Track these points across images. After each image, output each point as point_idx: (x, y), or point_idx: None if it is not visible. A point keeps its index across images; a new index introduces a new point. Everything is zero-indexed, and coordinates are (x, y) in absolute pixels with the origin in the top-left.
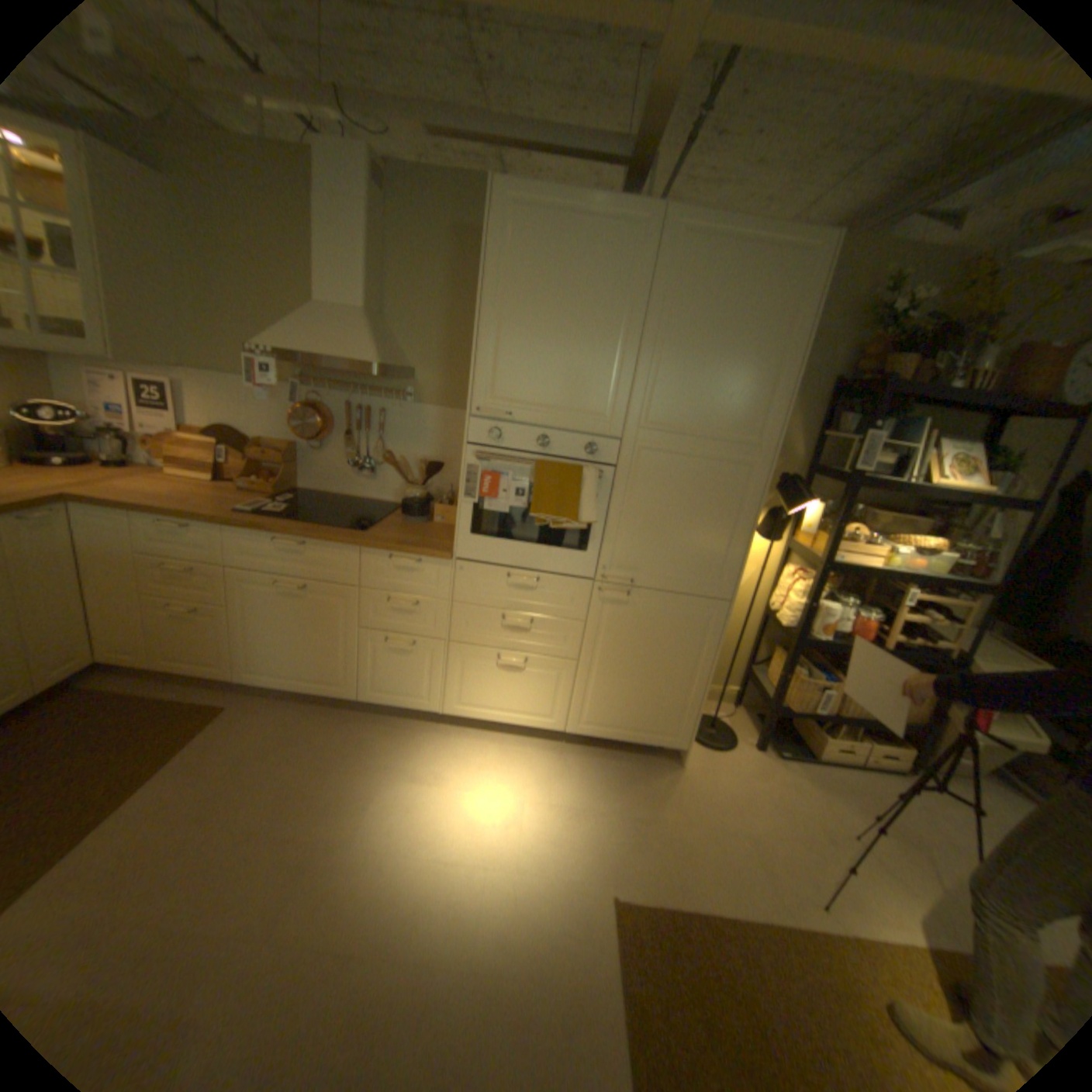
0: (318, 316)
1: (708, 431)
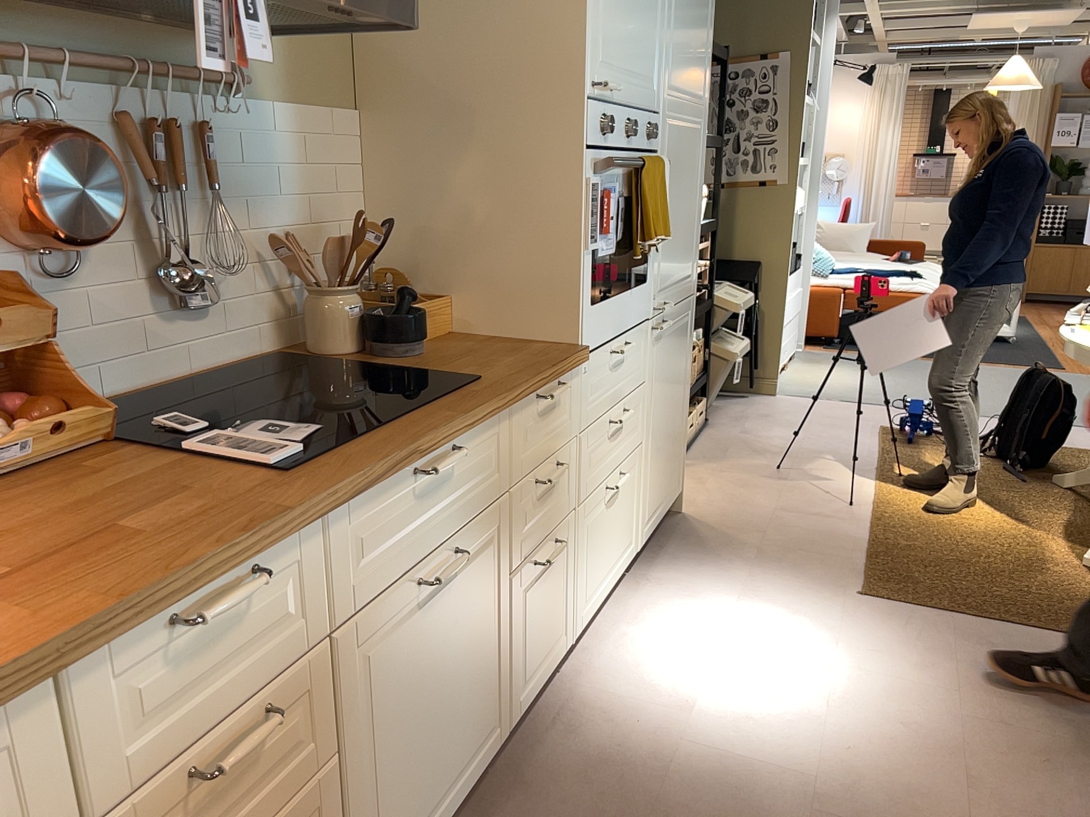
0: None
1: (690, 94)
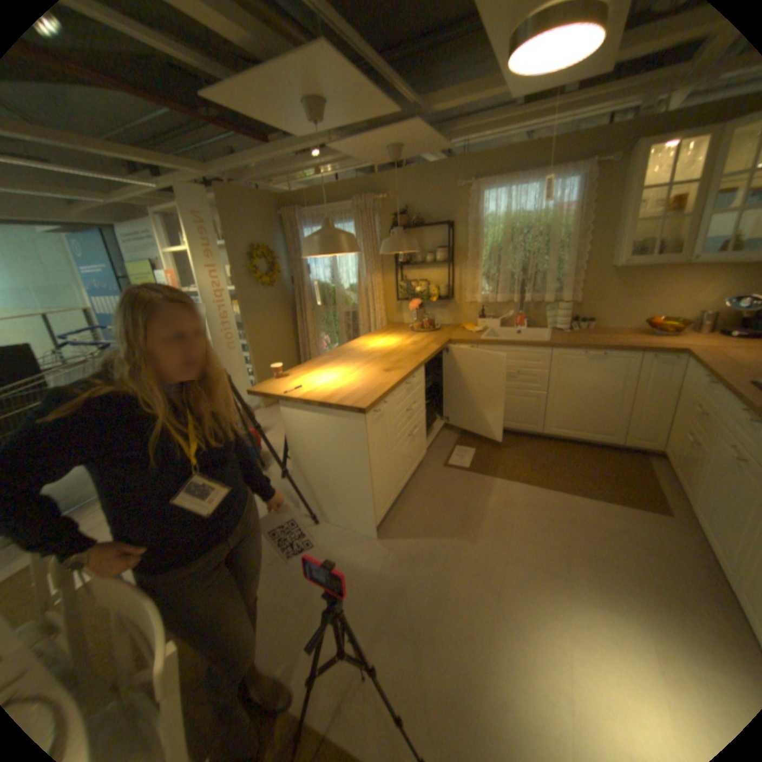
0: None
1: None
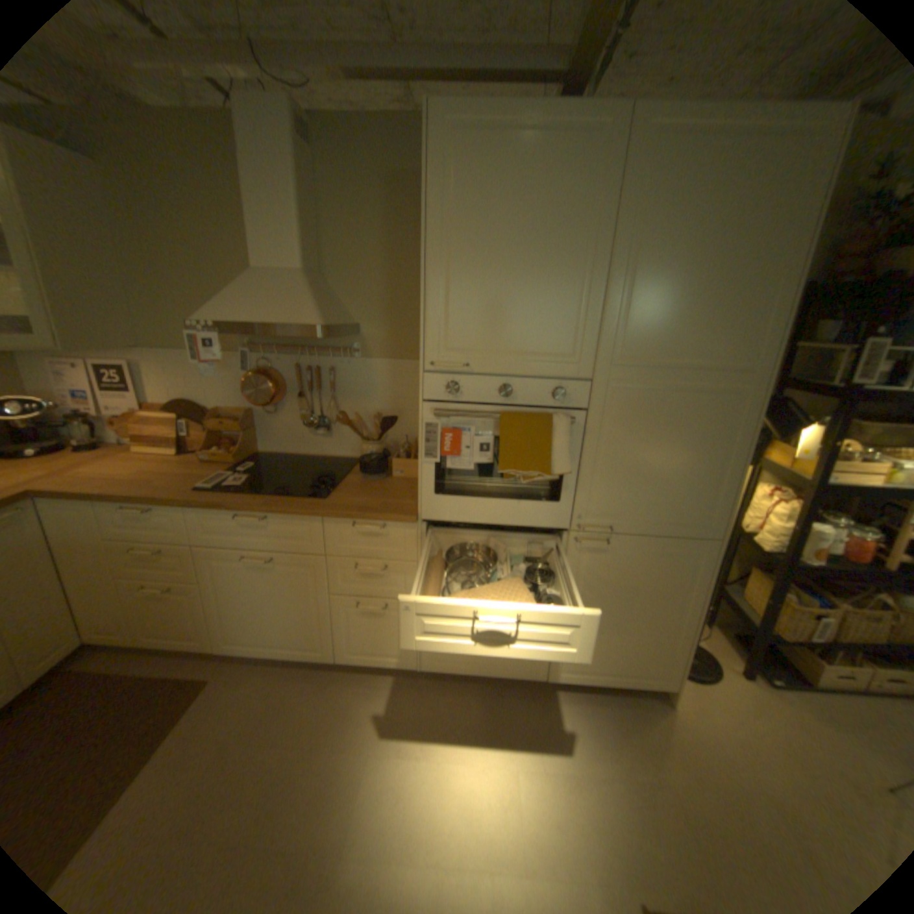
0: (257, 282)
1: (692, 360)
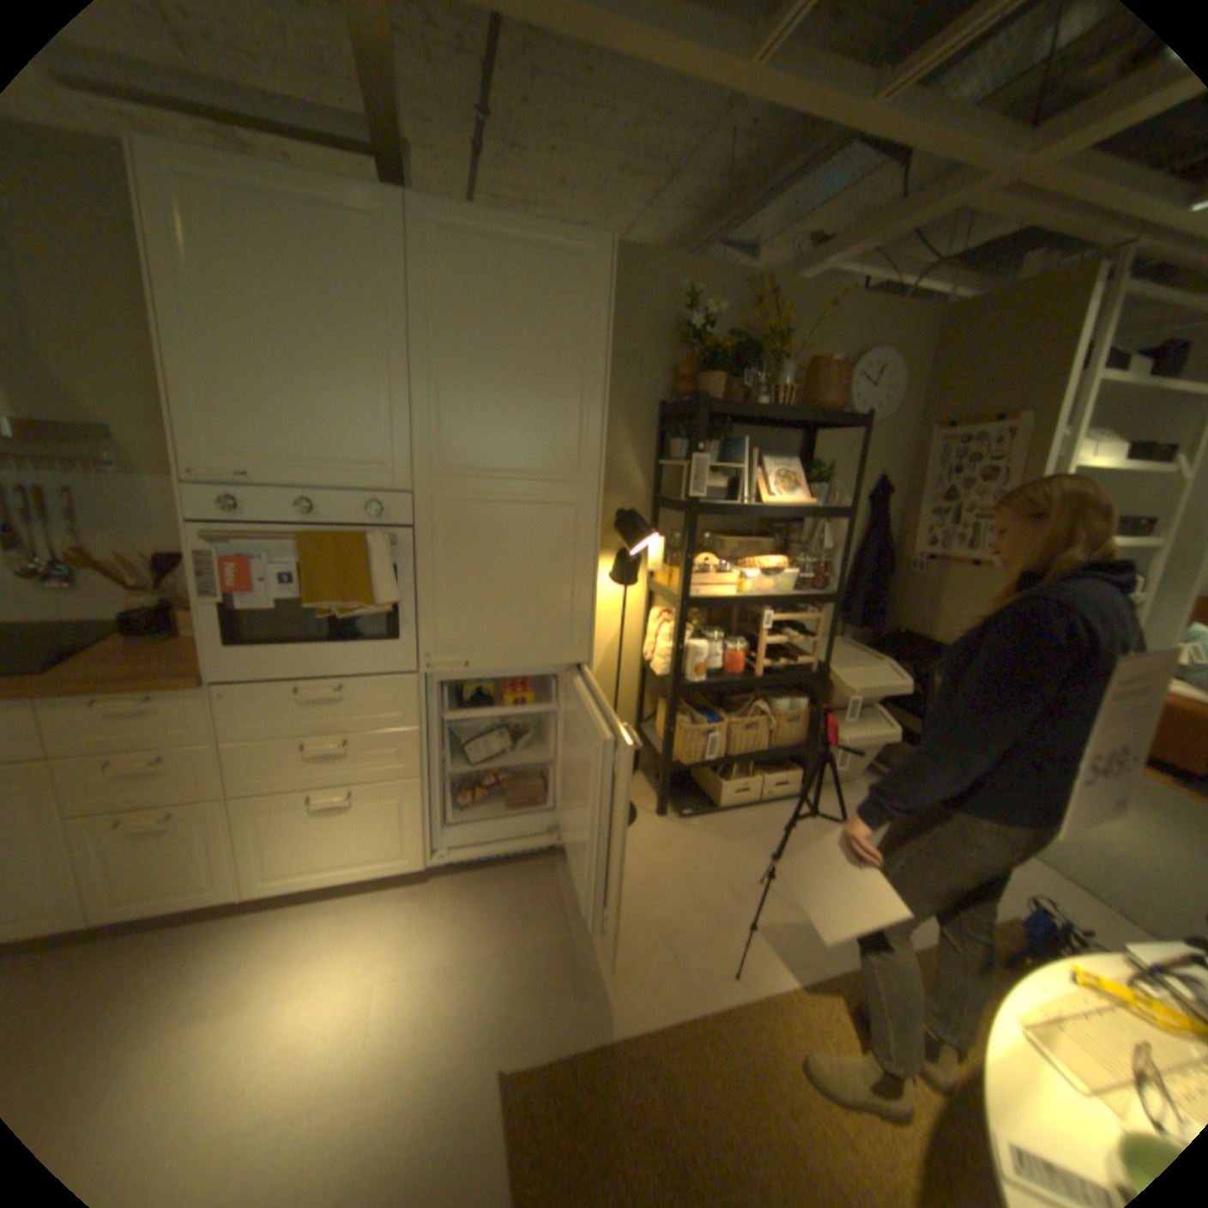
0: None
1: (518, 471)
